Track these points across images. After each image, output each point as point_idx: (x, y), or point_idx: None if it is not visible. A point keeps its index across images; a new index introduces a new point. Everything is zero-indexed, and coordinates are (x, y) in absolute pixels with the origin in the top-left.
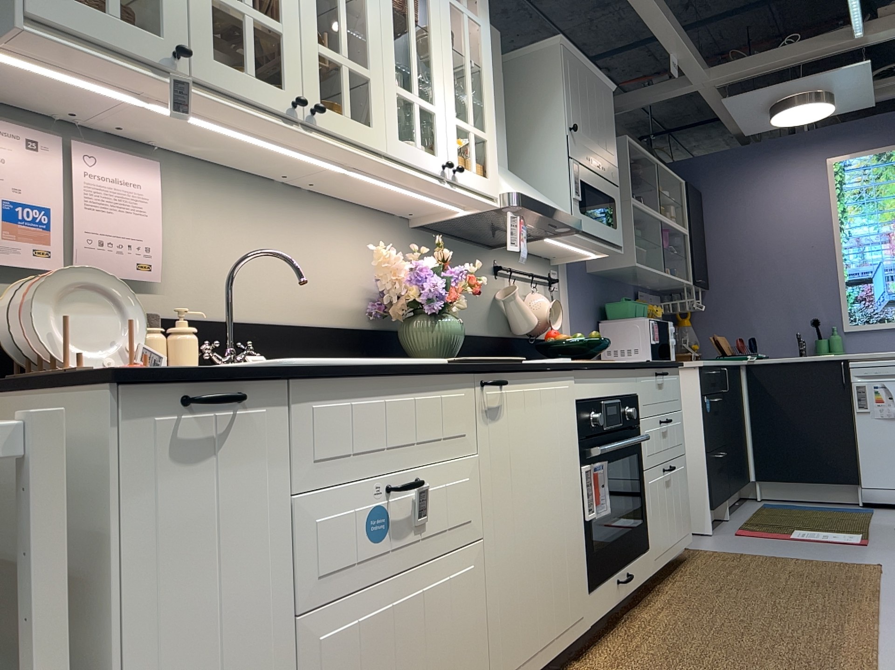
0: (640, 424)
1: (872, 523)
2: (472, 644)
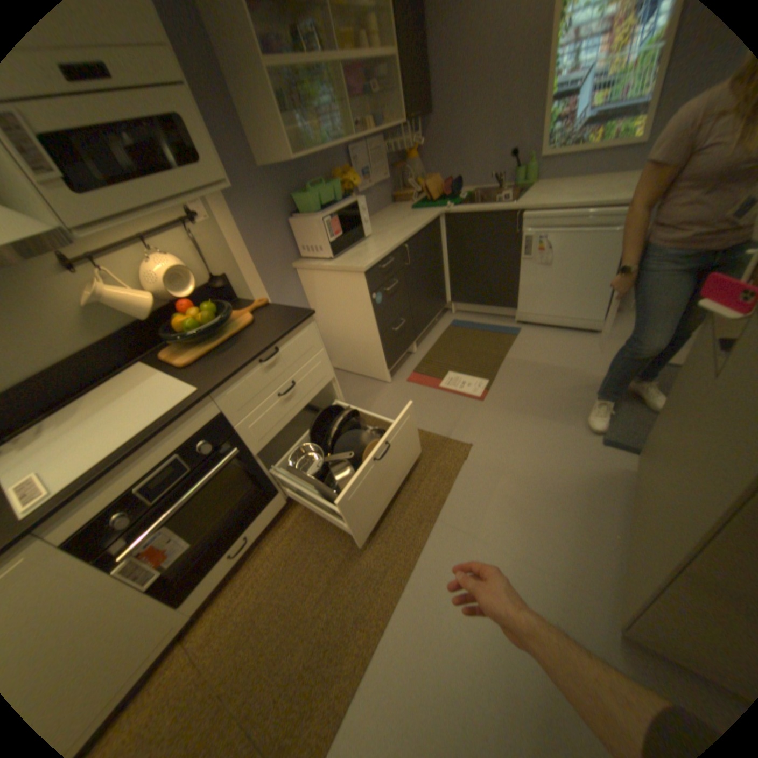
0: (236, 430)
1: (506, 361)
2: None
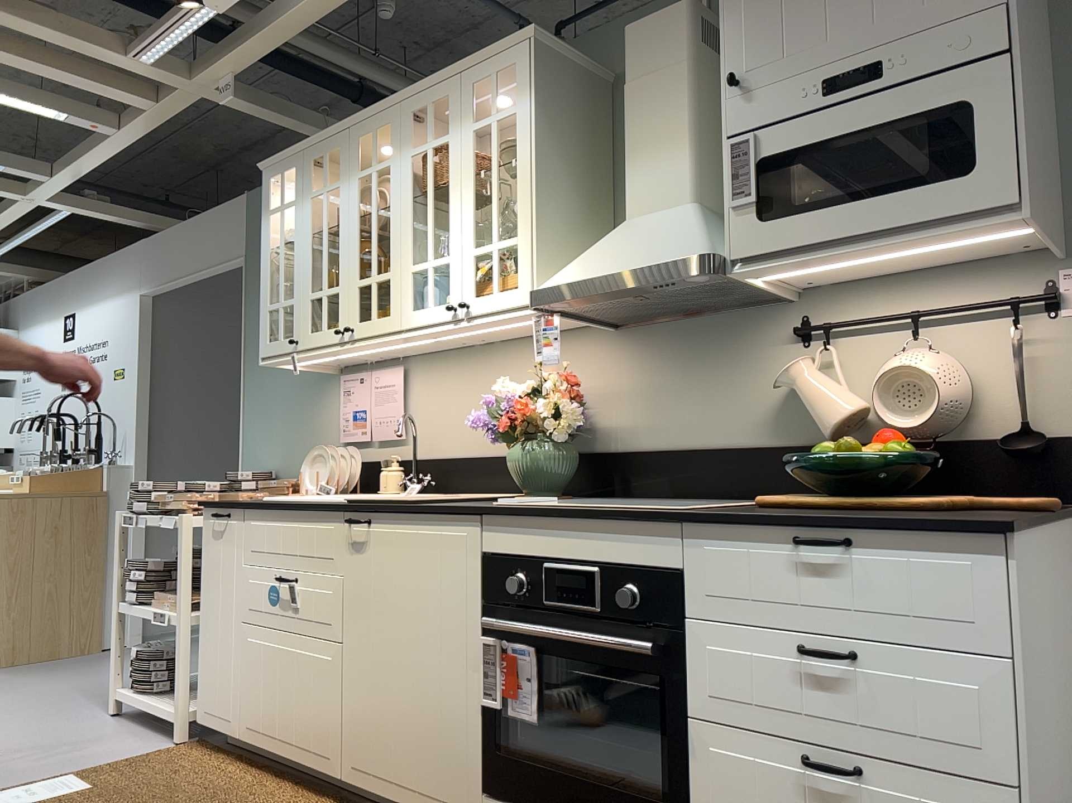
0: (688, 629)
1: None
2: (326, 715)
